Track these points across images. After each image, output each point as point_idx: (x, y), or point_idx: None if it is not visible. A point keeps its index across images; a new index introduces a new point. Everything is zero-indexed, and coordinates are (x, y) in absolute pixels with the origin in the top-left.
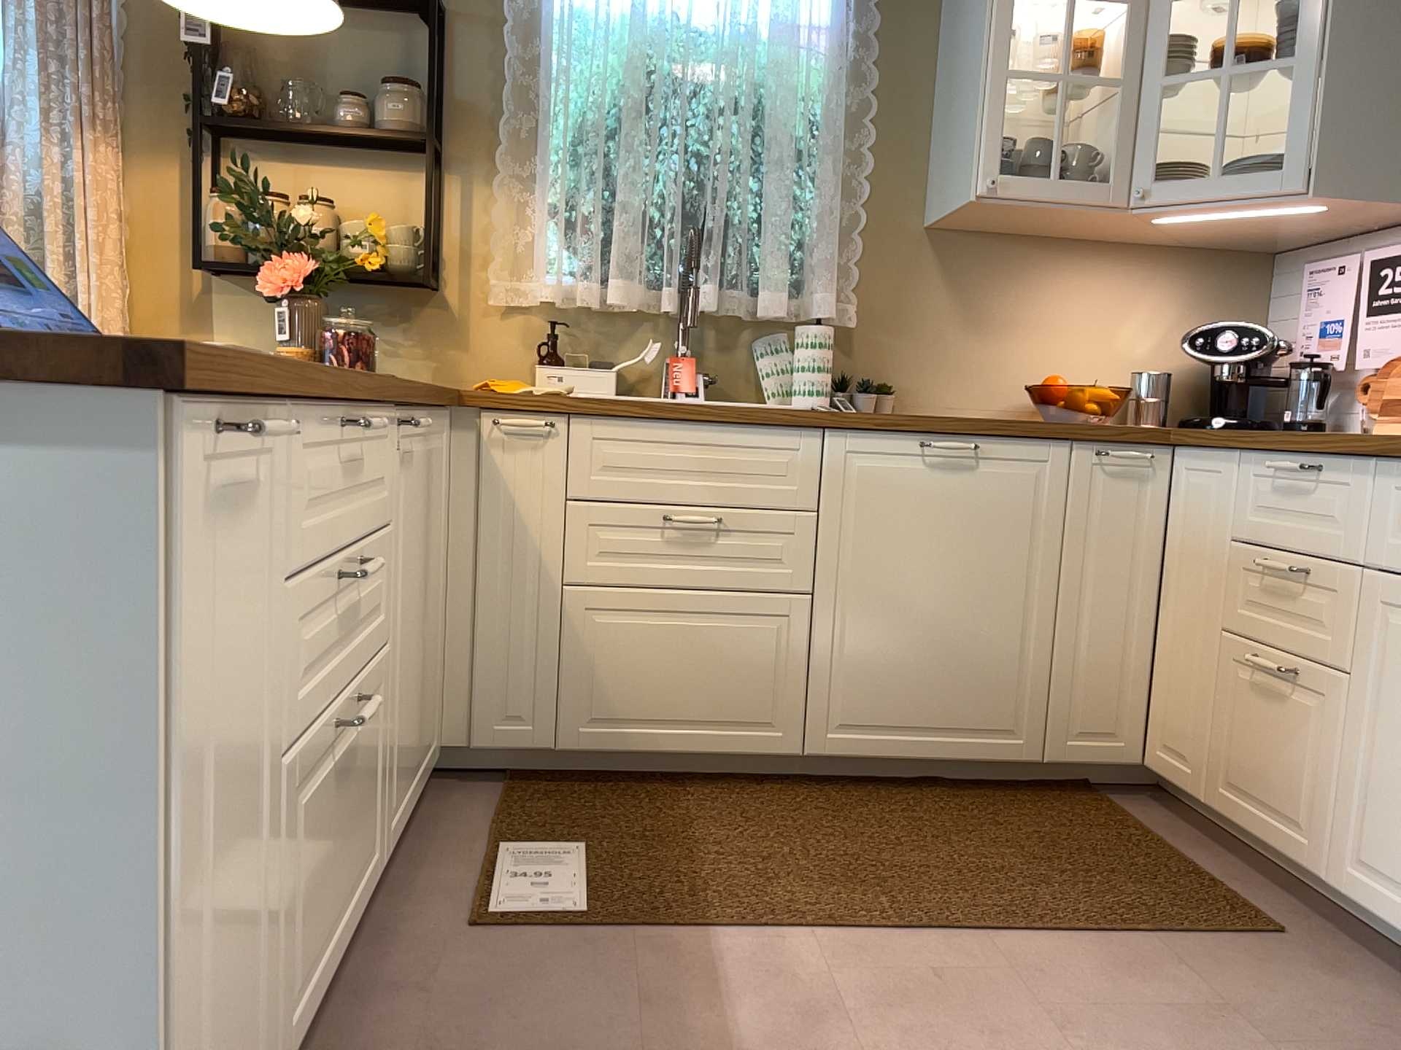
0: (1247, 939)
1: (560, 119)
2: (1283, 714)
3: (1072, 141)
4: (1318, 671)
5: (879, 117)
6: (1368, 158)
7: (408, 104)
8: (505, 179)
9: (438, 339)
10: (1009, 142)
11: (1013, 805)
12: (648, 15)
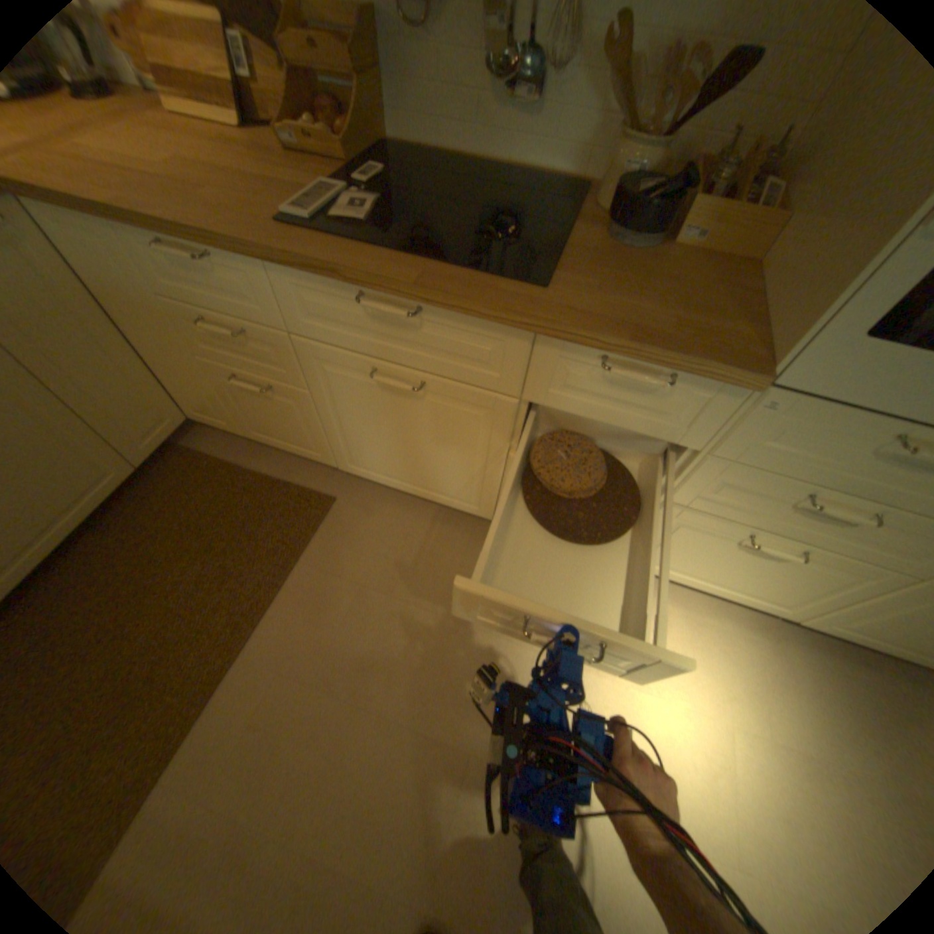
0: (326, 518)
1: None
2: (271, 405)
3: None
4: (283, 387)
5: None
6: None
7: None
8: None
9: None
10: None
11: (144, 509)
12: None
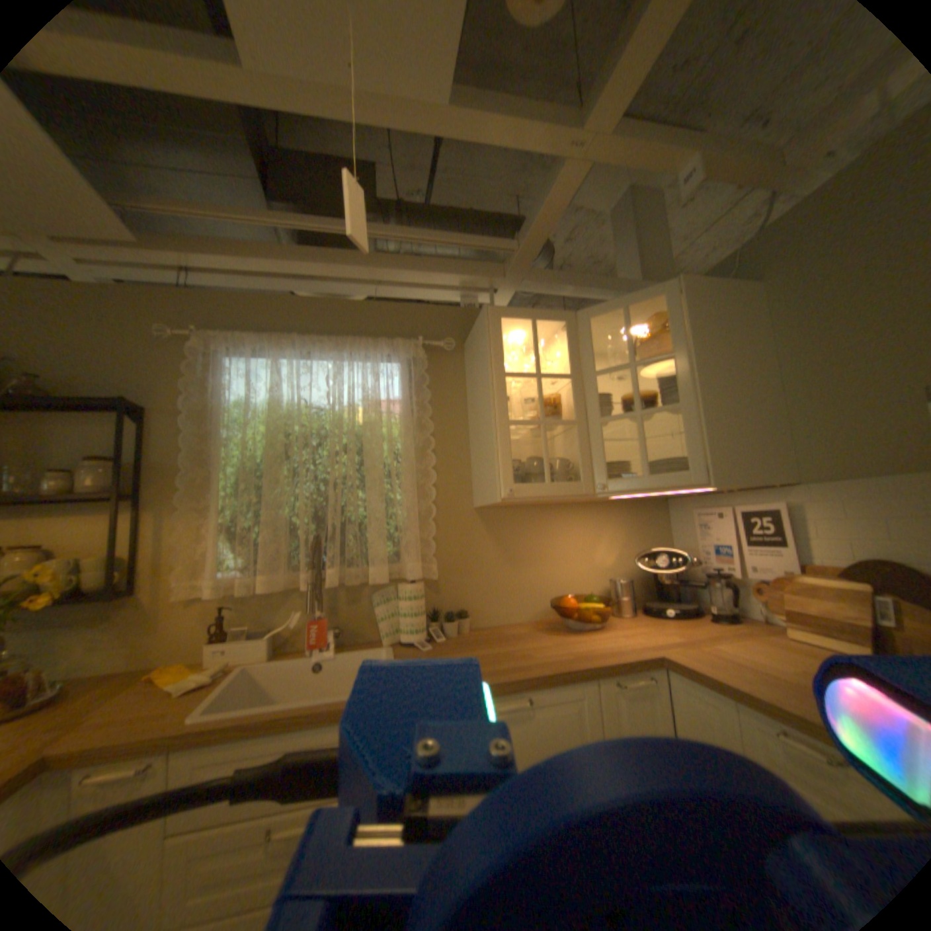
0: None
1: (223, 471)
2: None
3: (551, 451)
4: None
5: (439, 448)
6: (741, 460)
7: (100, 473)
8: (186, 512)
9: (133, 632)
10: (516, 455)
11: None
12: (285, 402)
